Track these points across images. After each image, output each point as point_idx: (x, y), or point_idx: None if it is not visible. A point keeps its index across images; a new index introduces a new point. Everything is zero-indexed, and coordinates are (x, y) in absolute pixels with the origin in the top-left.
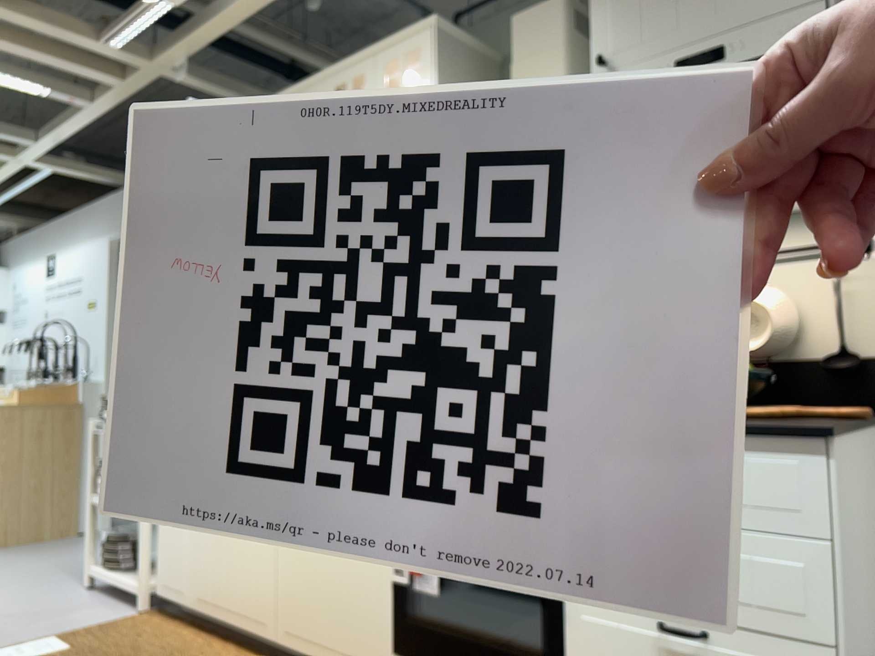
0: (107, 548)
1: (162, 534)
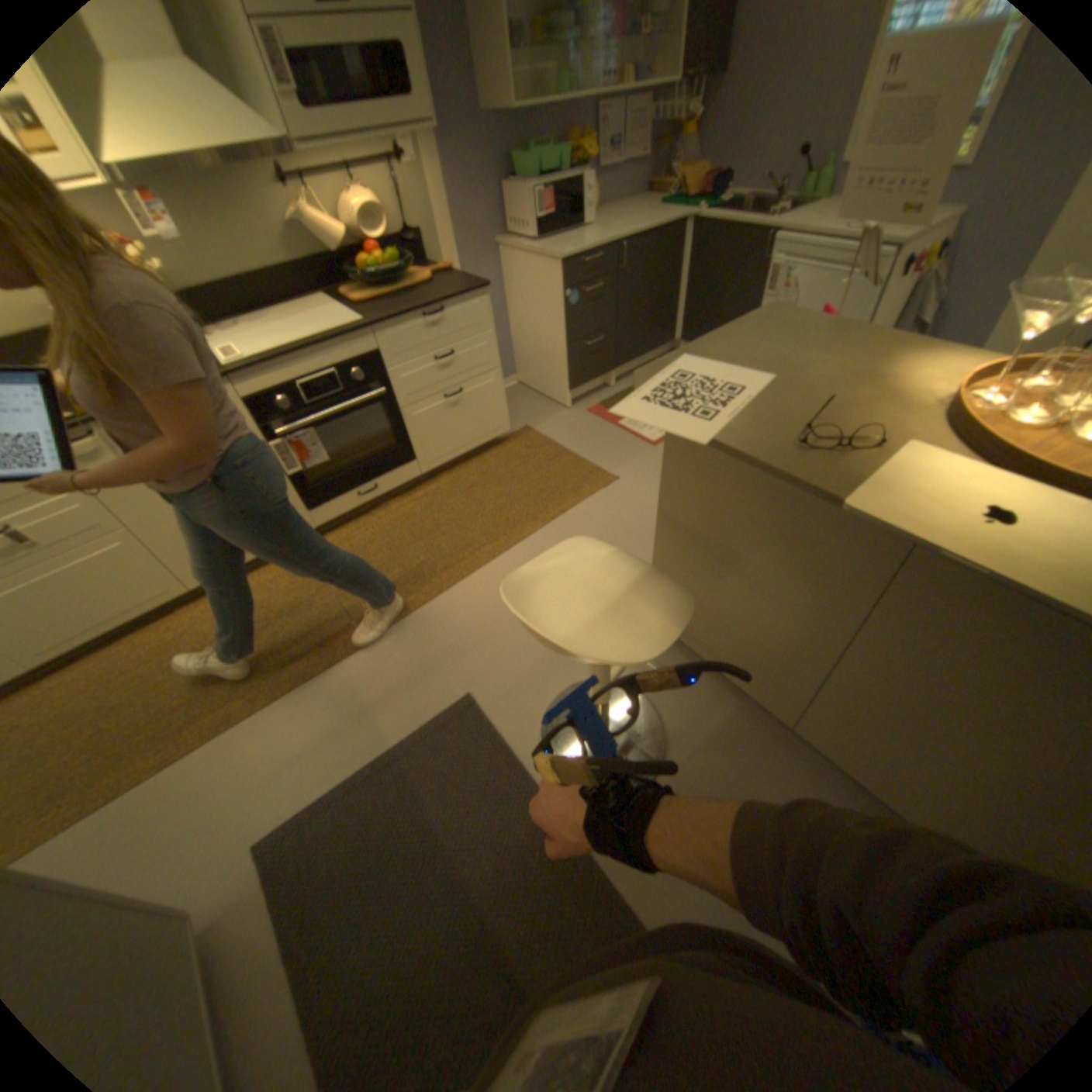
0: None
1: None
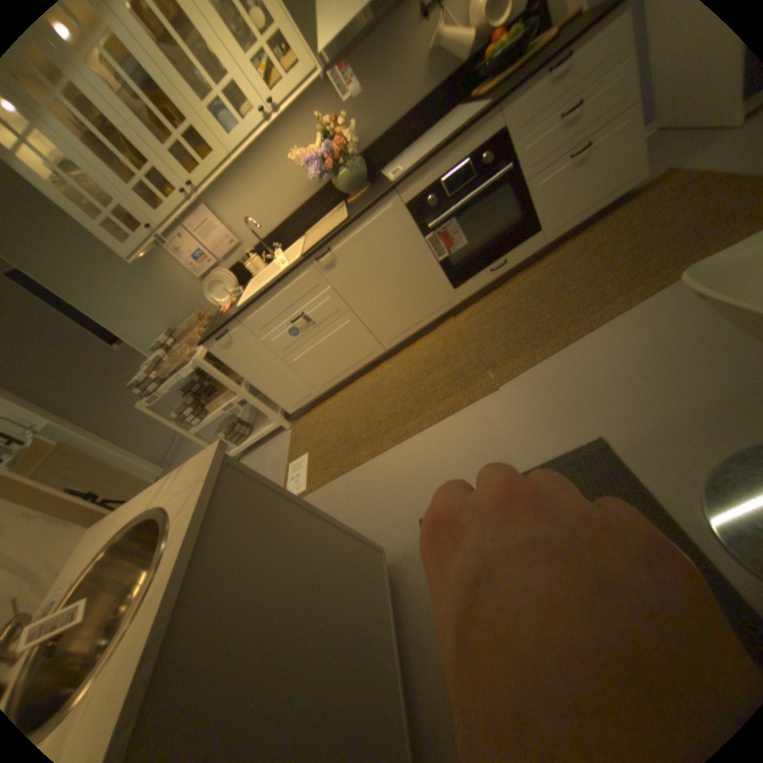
0: (230, 436)
1: (270, 388)
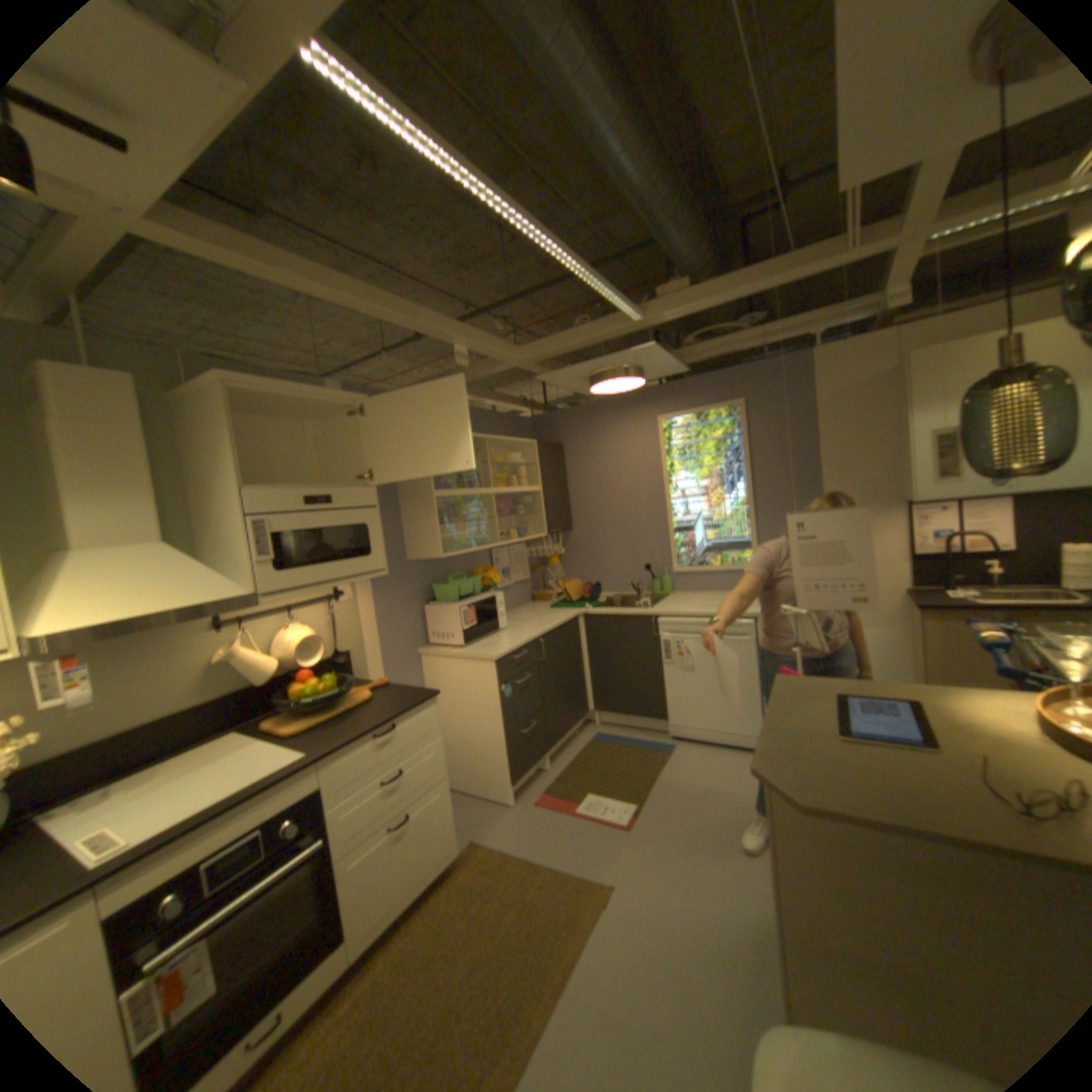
0: None
1: None
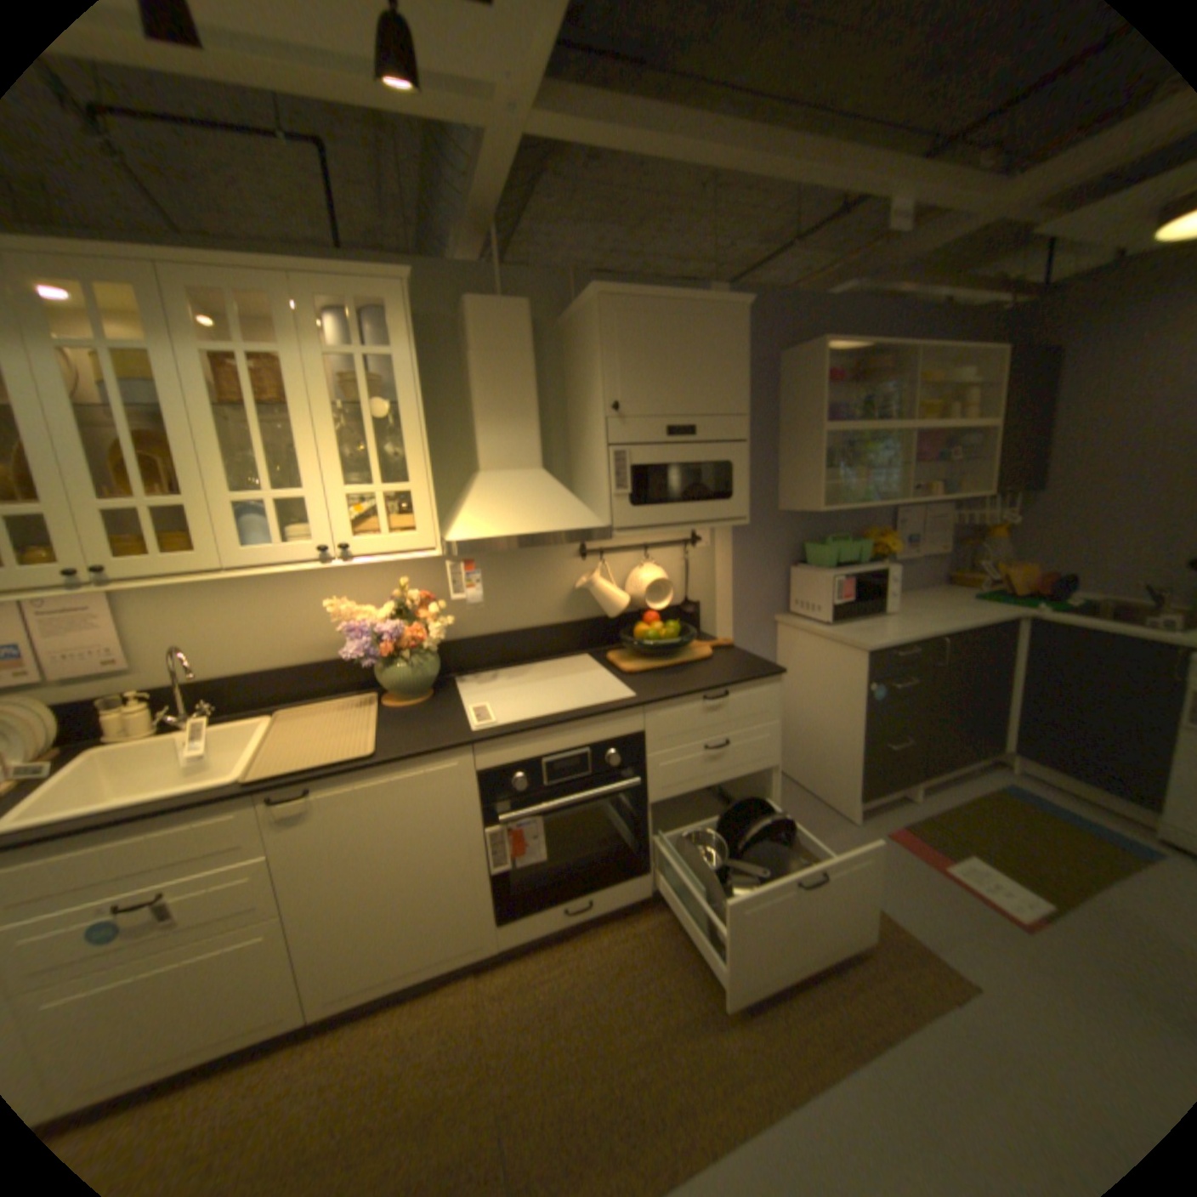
0: None
1: None
